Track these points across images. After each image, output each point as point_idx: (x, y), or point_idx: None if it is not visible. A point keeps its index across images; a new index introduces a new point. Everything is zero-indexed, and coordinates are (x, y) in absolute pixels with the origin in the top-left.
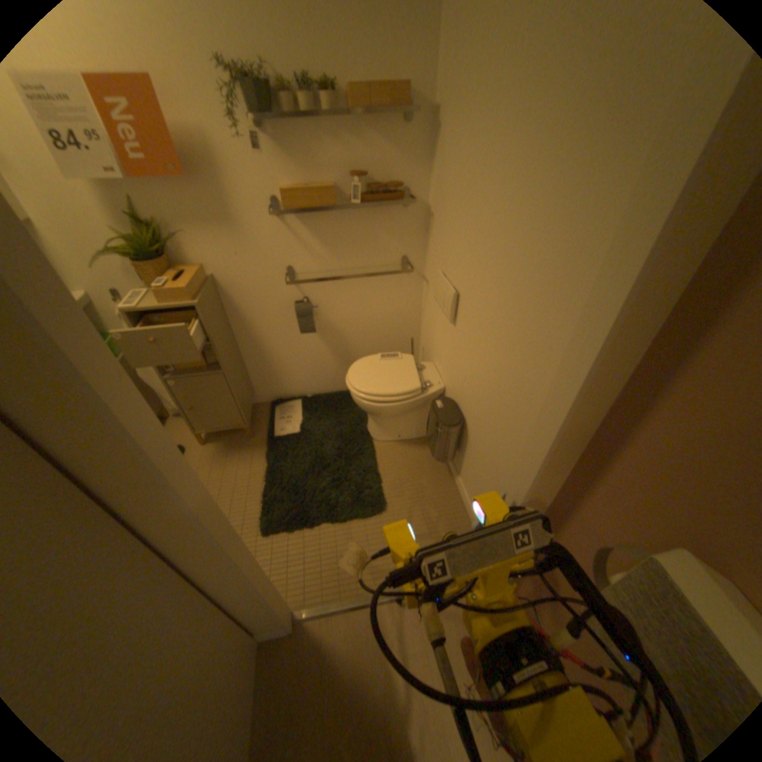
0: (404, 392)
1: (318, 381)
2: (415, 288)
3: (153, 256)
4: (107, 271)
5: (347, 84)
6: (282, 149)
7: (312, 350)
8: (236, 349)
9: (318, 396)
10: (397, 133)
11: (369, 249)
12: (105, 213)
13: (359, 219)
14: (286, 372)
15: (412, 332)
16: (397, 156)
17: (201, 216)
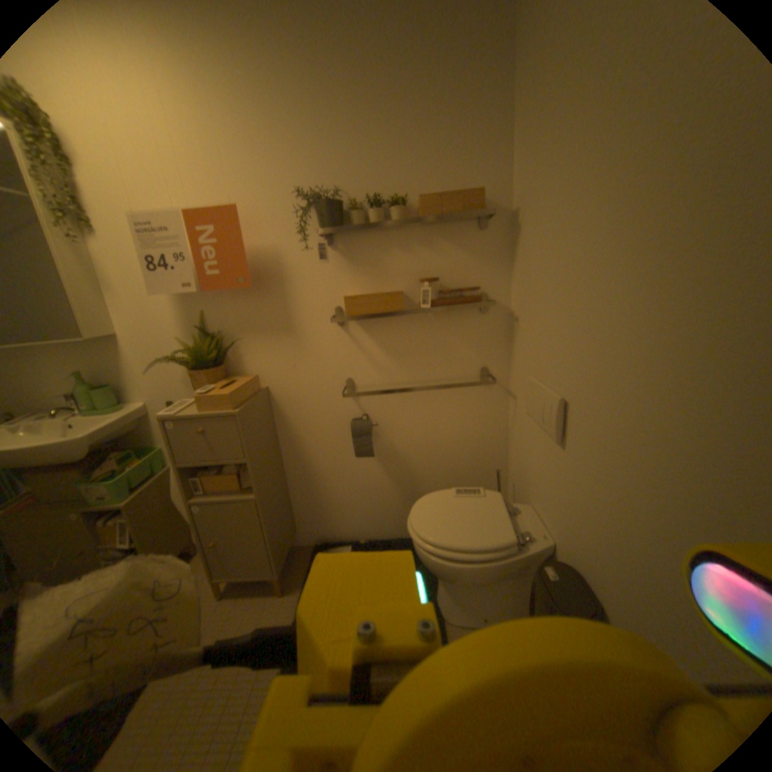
0: (493, 546)
1: (376, 520)
2: (501, 404)
3: (213, 365)
4: (170, 382)
5: (420, 198)
6: (352, 260)
7: (371, 478)
8: (283, 472)
9: (375, 541)
10: (473, 237)
11: (442, 358)
12: (181, 326)
13: (431, 325)
14: (339, 506)
15: (501, 460)
16: (474, 260)
17: (267, 326)
